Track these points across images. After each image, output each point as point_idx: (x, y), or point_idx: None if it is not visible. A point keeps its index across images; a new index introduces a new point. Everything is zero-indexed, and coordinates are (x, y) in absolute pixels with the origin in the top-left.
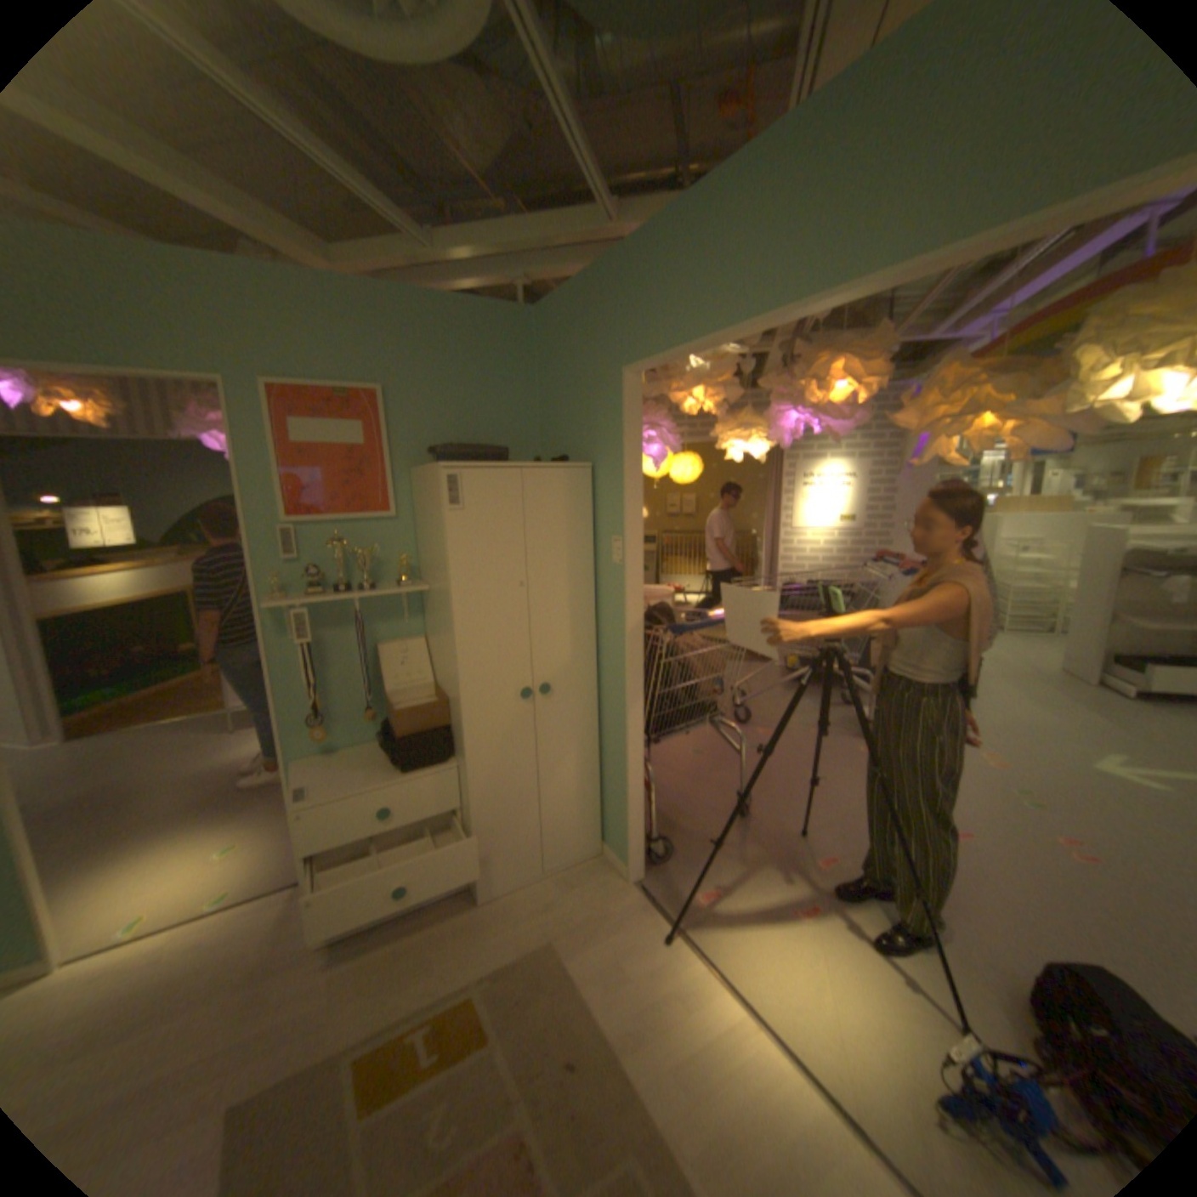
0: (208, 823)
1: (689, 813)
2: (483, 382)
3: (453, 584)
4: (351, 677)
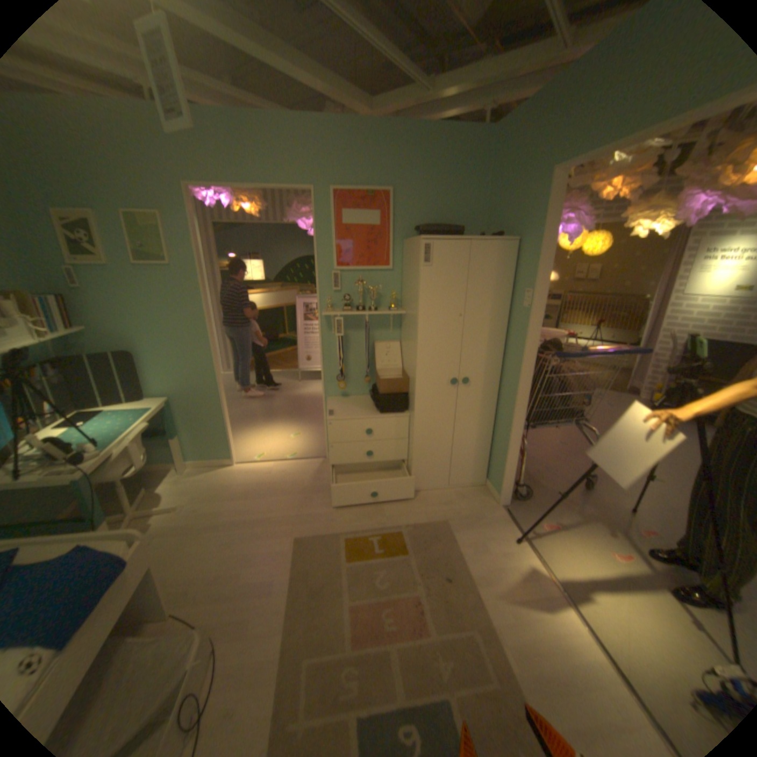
0: (289, 420)
1: (548, 478)
2: (453, 181)
3: (419, 311)
4: (359, 358)
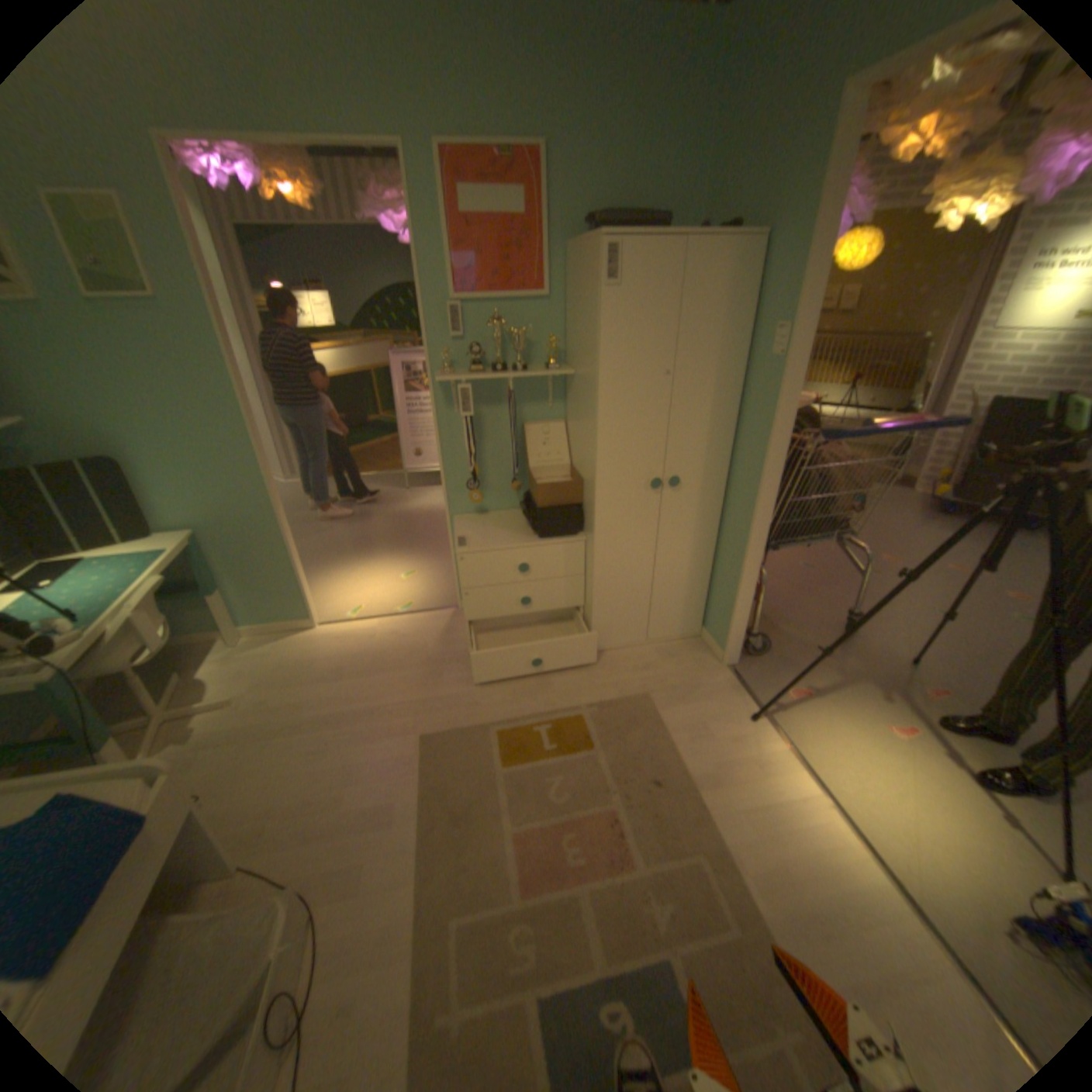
0: (395, 552)
1: (791, 619)
2: (652, 127)
3: (600, 368)
4: (500, 452)
